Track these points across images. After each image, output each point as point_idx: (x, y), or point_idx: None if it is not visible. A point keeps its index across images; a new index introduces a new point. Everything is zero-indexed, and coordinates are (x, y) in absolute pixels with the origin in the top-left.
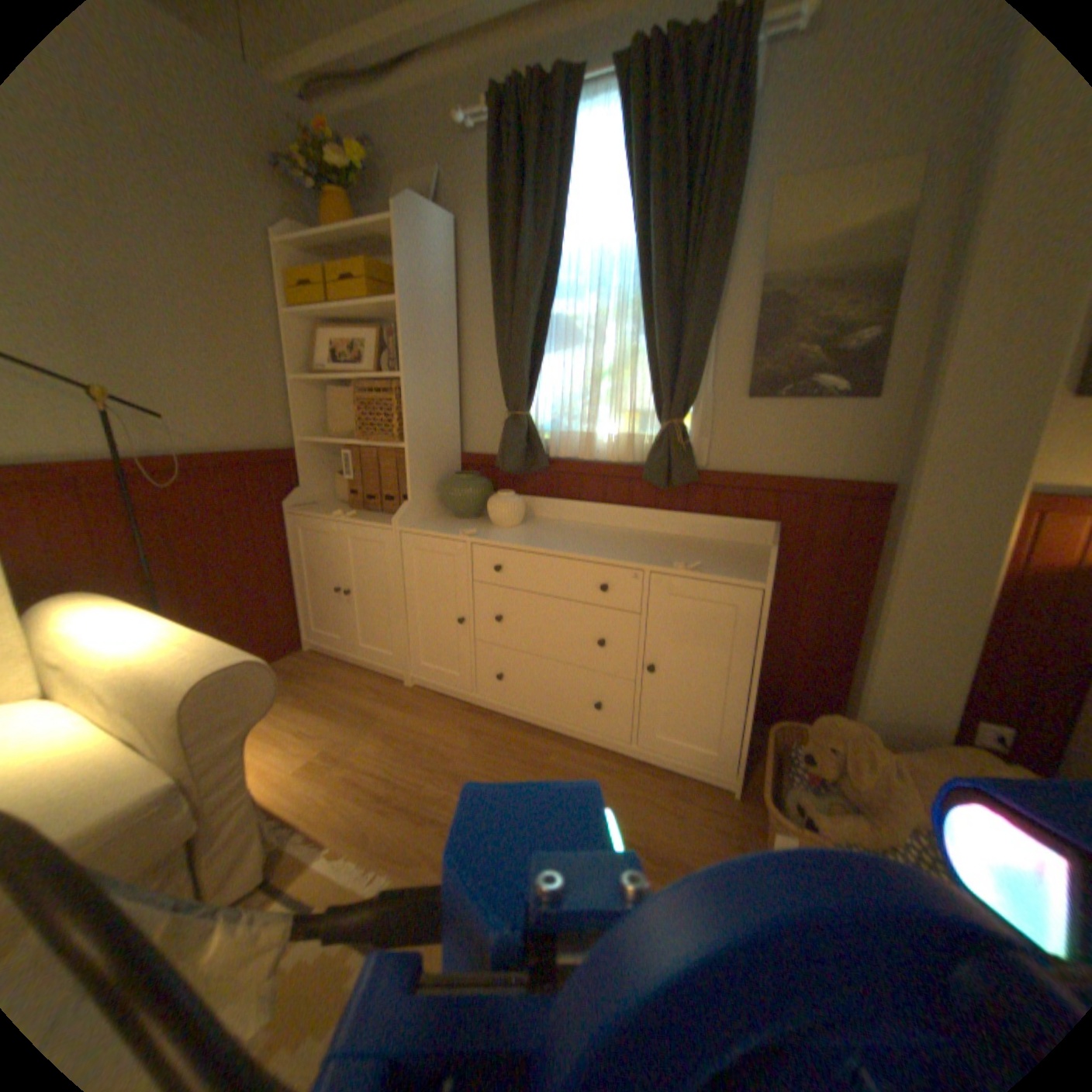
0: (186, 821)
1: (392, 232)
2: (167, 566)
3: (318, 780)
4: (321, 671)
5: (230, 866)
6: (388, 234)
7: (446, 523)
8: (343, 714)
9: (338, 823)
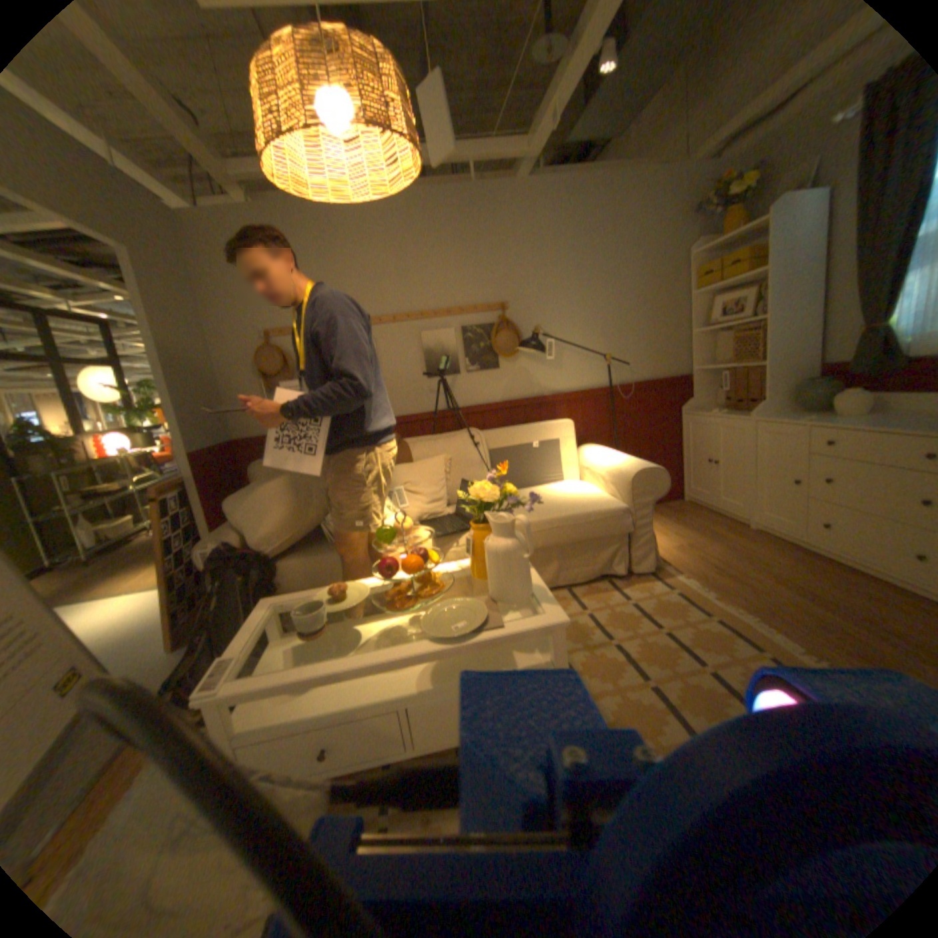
0: (630, 524)
1: (771, 221)
2: (621, 438)
3: (684, 552)
4: (694, 511)
5: (642, 556)
6: (768, 223)
7: (795, 415)
8: (704, 532)
9: (693, 570)
